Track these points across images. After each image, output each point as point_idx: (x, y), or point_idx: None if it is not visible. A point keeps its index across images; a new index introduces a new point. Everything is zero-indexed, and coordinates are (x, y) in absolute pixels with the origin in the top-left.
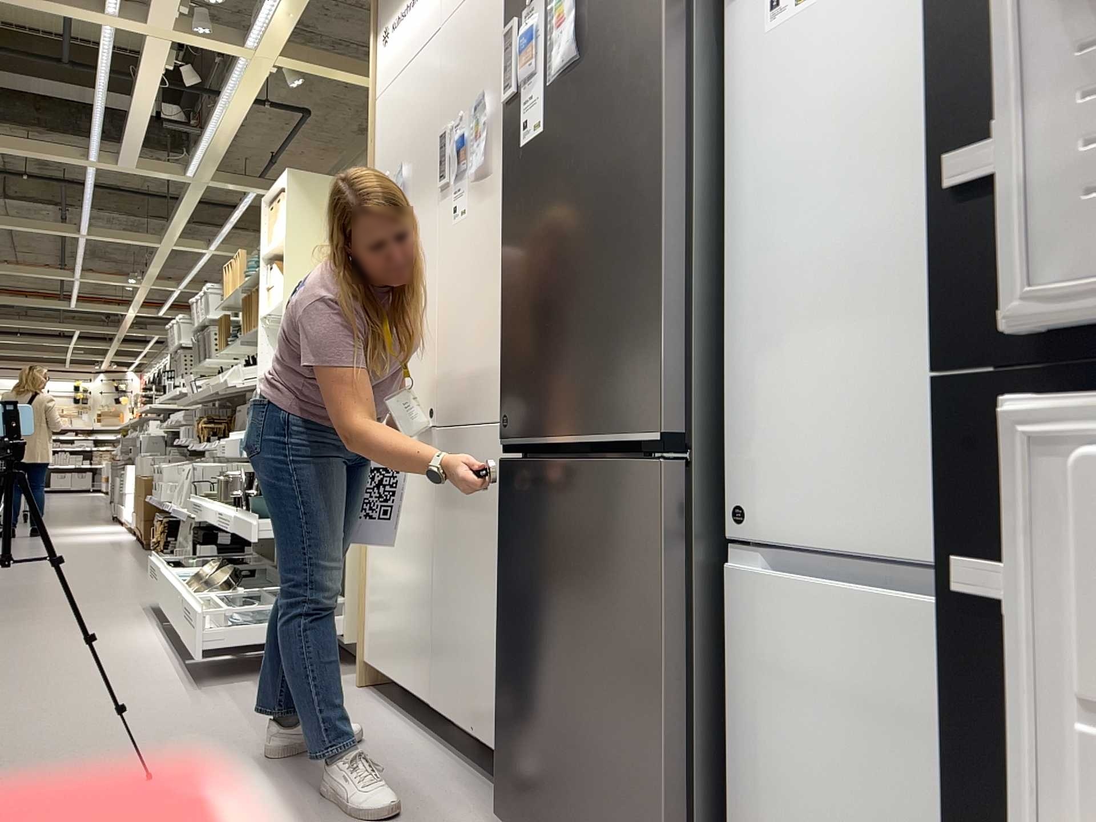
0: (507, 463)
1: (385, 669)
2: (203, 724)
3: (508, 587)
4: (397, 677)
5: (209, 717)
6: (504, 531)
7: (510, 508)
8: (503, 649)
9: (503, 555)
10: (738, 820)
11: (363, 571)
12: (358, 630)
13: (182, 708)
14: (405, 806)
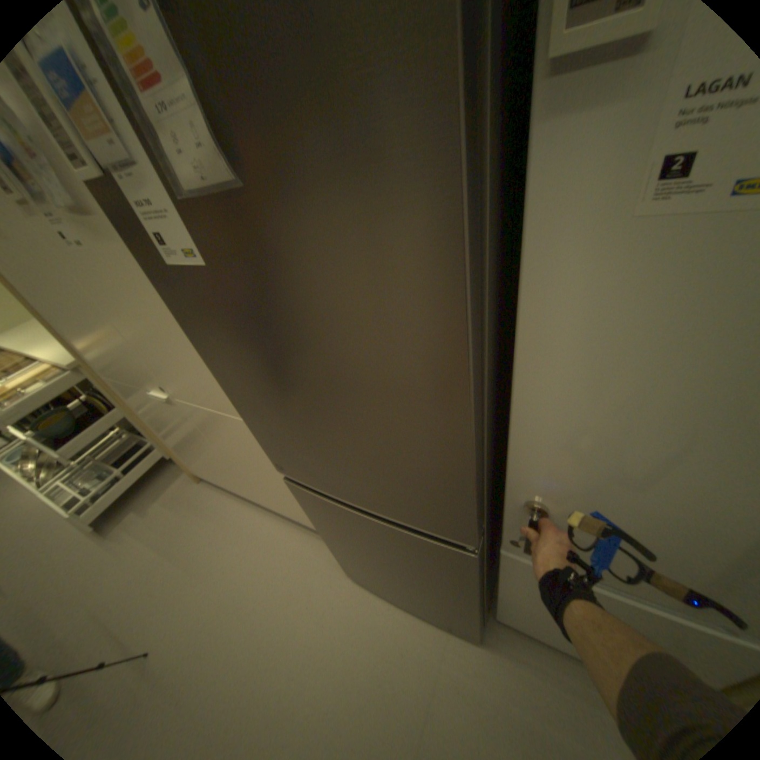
0: (291, 479)
1: (212, 481)
2: (134, 573)
3: (322, 527)
4: (224, 486)
5: (132, 563)
6: (306, 506)
7: (307, 502)
8: (328, 541)
9: (311, 514)
10: (499, 599)
11: (160, 442)
12: (178, 464)
13: (108, 564)
14: (293, 579)
